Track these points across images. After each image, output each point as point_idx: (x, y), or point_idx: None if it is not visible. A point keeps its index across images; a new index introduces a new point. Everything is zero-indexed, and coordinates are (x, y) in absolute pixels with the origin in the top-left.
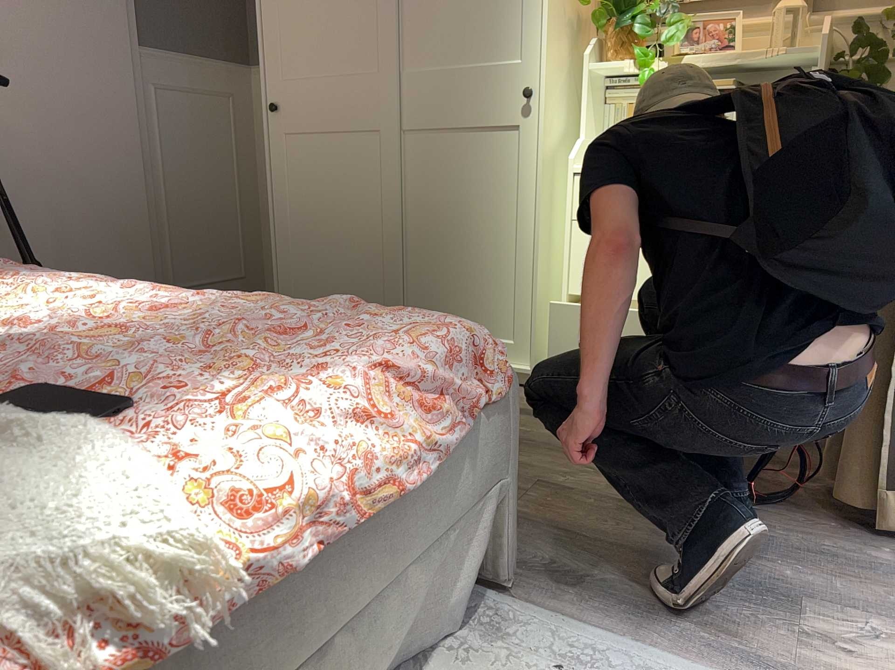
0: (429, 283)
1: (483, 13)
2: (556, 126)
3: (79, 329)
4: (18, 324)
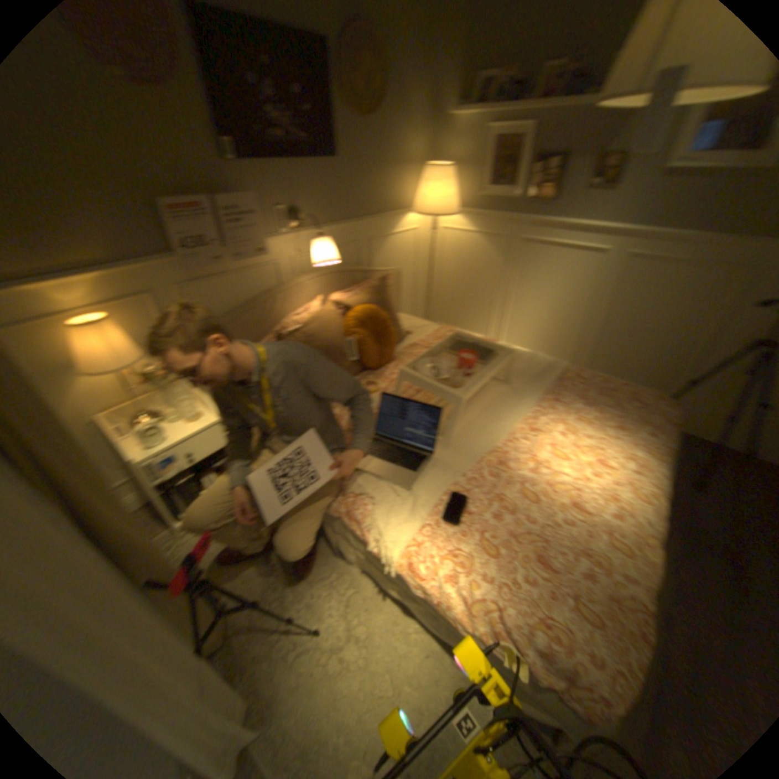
0: None
1: None
2: None
3: (555, 487)
4: (542, 470)
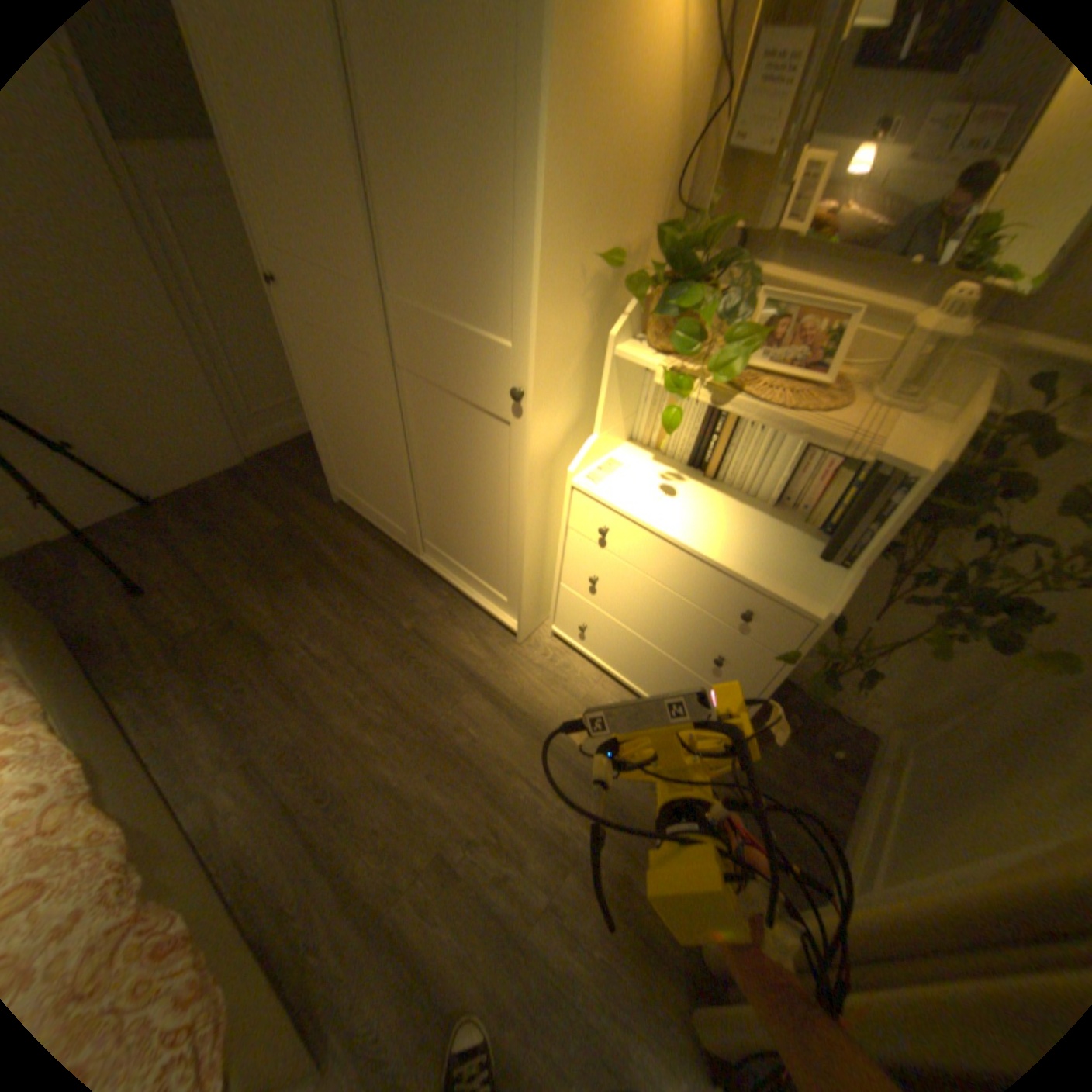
0: (438, 518)
1: (467, 251)
2: (559, 426)
3: None
4: None
